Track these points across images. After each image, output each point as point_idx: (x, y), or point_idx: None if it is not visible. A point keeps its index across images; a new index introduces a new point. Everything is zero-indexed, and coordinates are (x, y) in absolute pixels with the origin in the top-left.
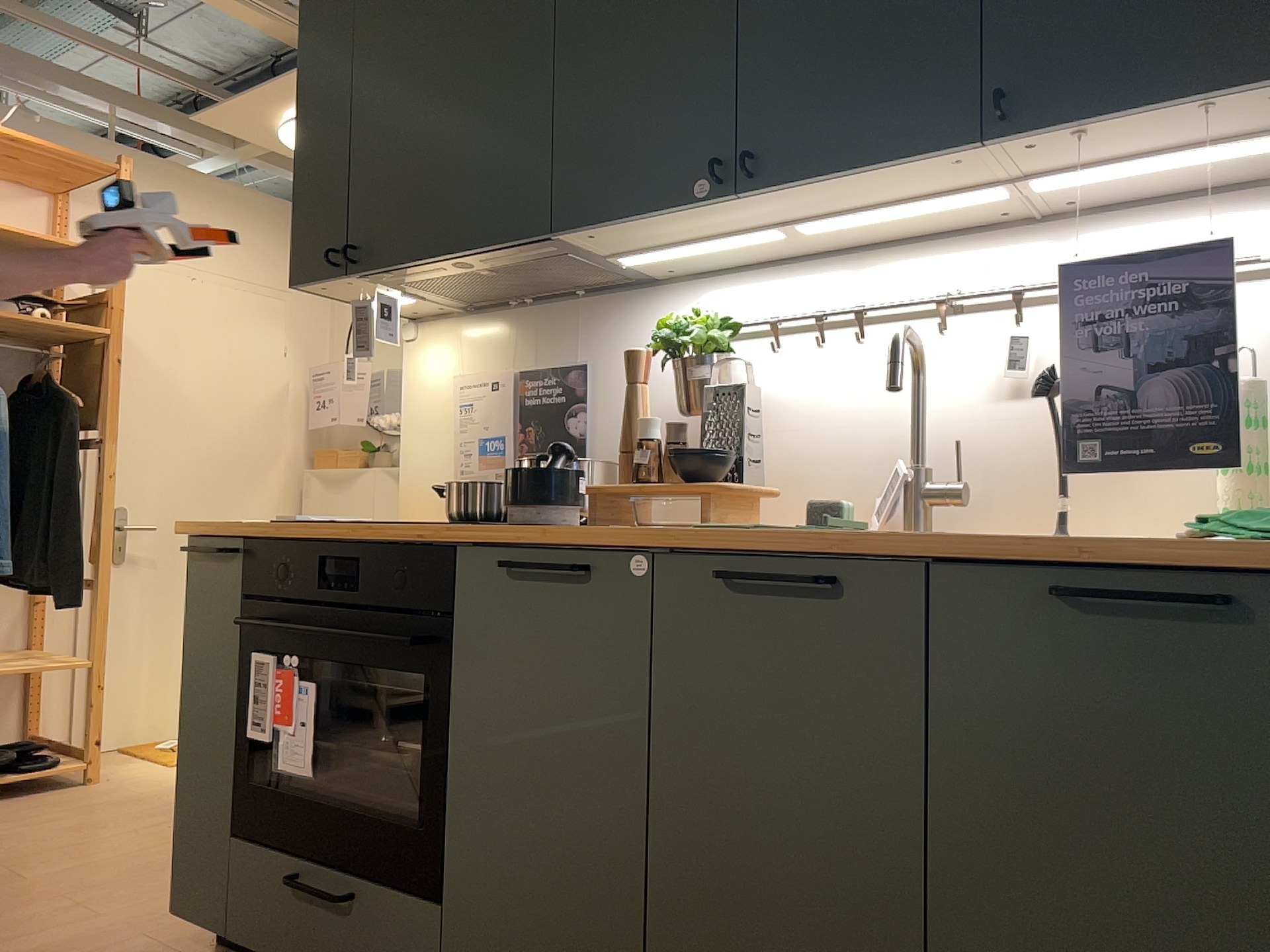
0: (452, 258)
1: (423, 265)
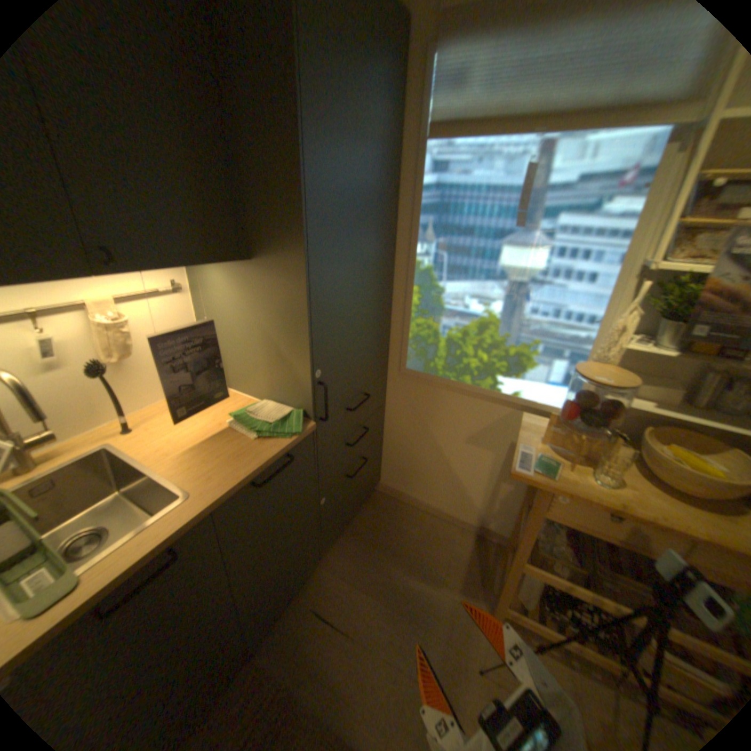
0: None
1: None
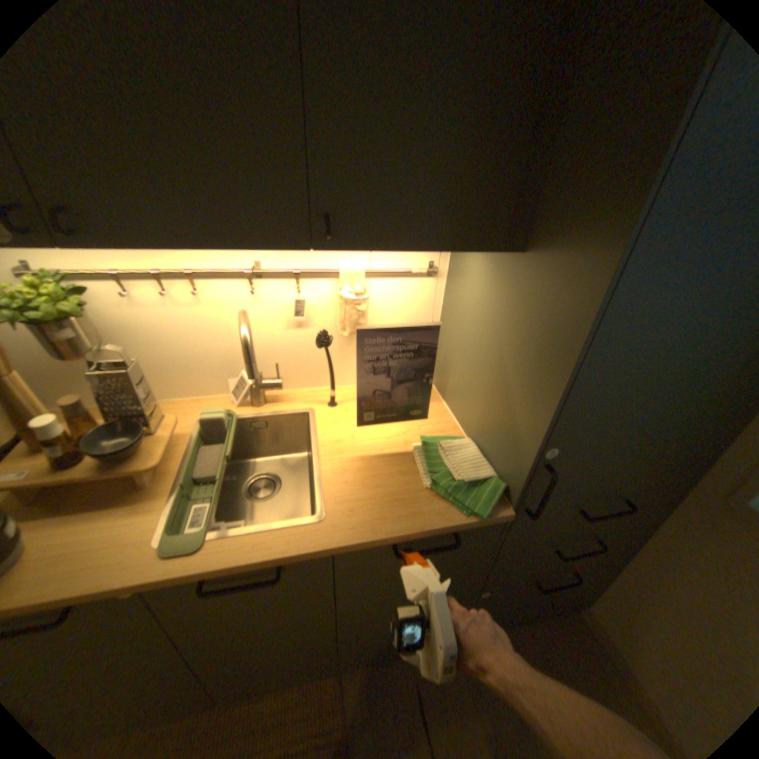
0: None
1: None
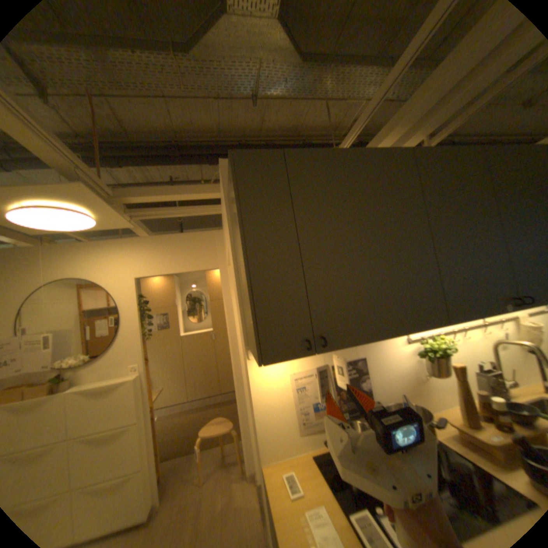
0: (387, 337)
1: (366, 342)
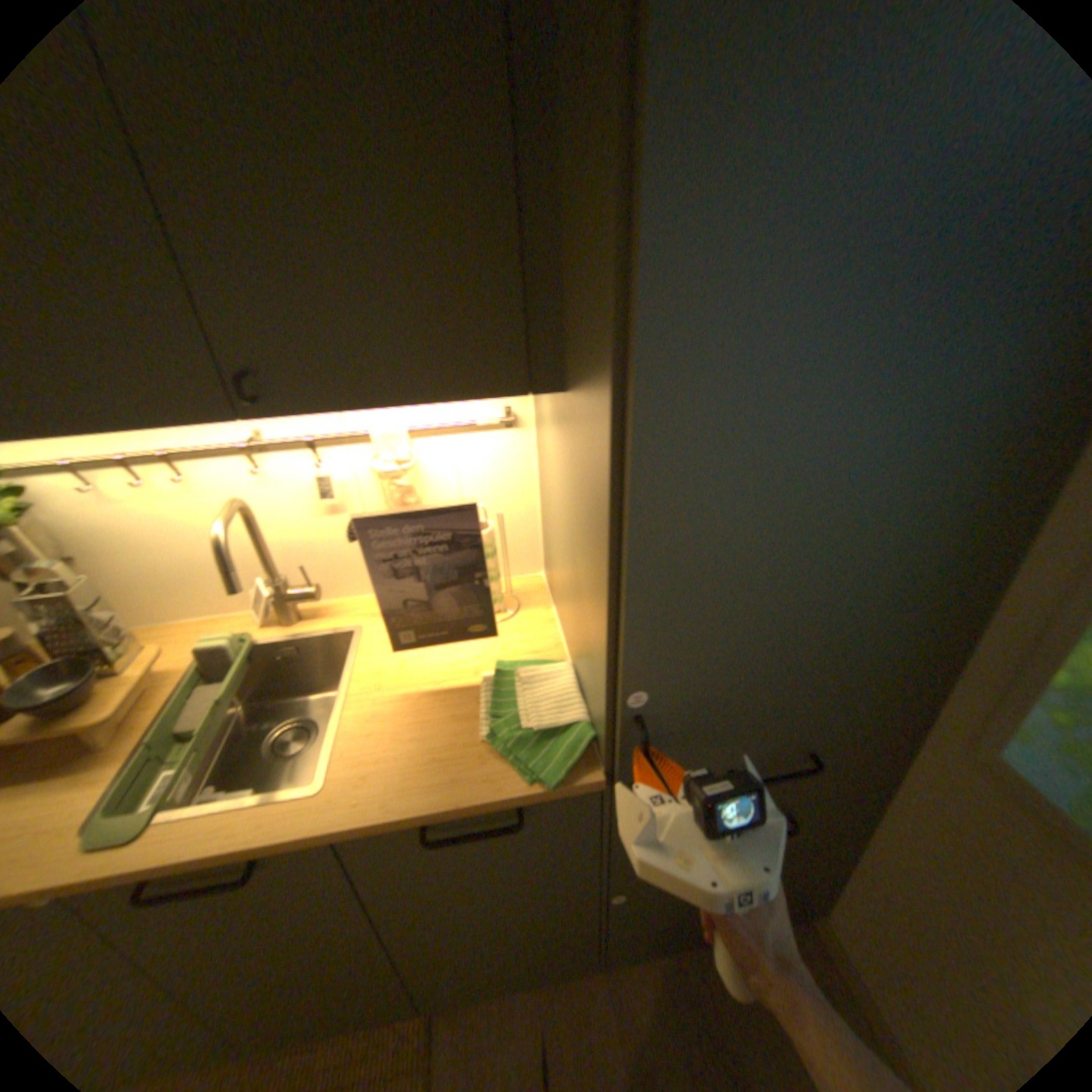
0: None
1: None
